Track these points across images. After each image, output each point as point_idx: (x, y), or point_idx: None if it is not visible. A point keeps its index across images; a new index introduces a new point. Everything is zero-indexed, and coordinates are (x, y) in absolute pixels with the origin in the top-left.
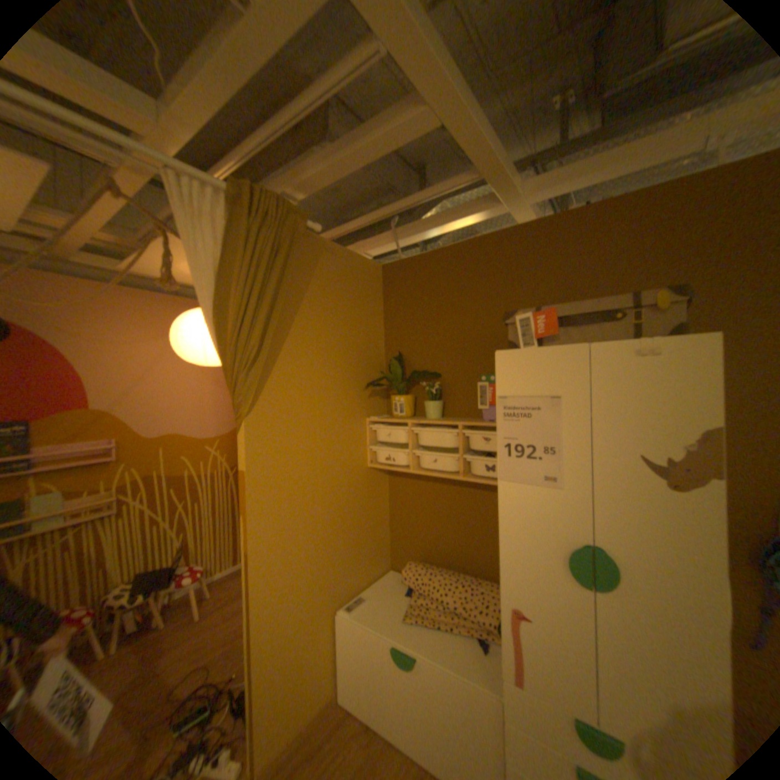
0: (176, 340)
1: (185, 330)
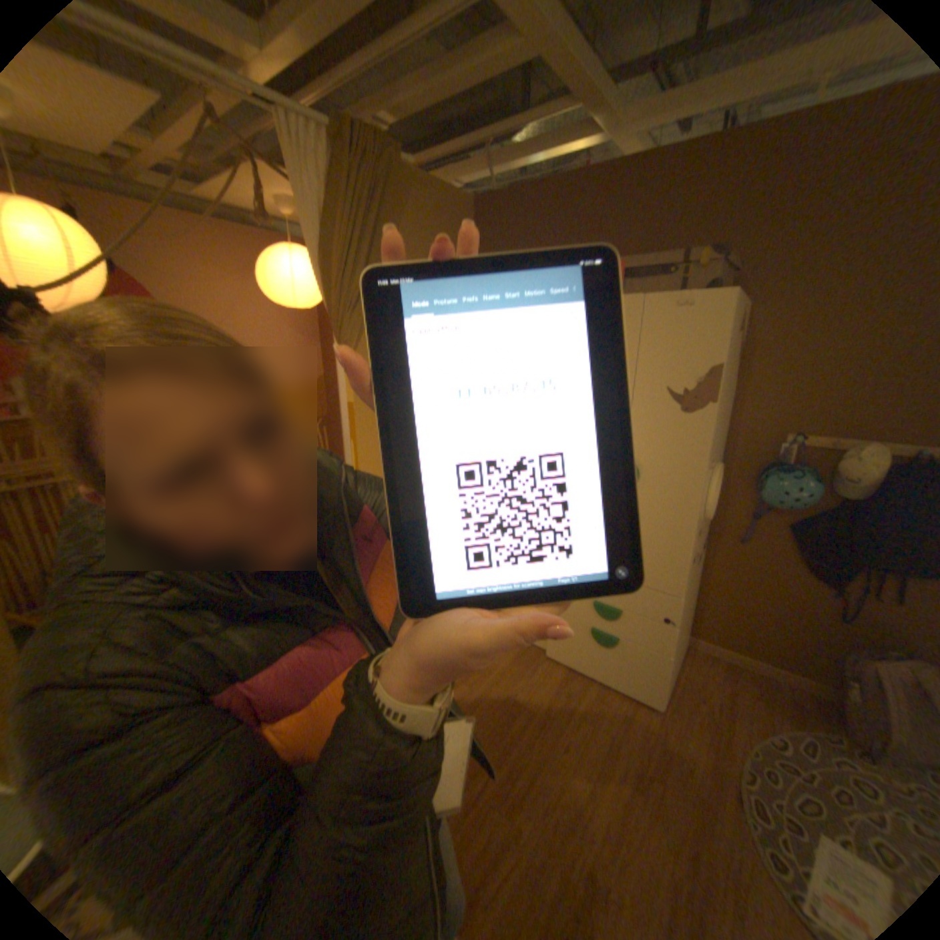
0: (263, 279)
1: (272, 269)
